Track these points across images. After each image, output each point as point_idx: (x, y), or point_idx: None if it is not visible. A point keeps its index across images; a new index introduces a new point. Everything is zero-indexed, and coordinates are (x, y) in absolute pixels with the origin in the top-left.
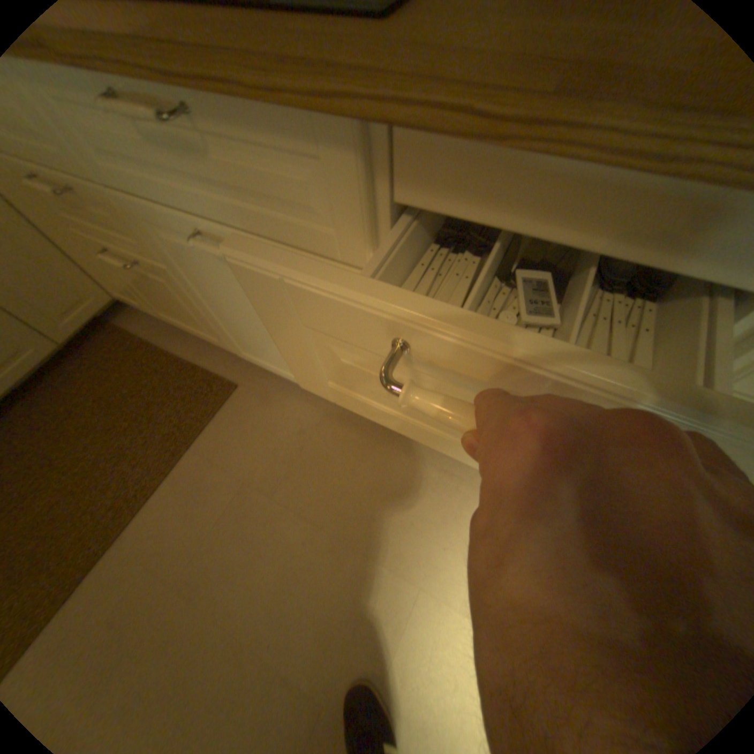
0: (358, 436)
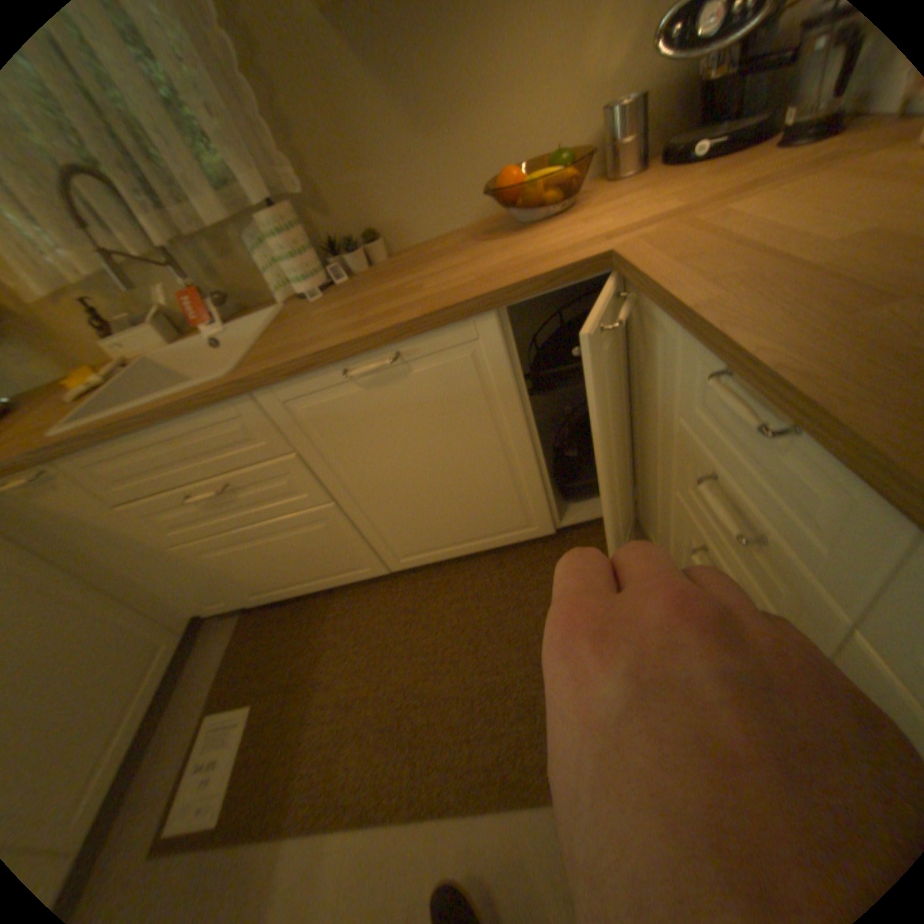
0: None
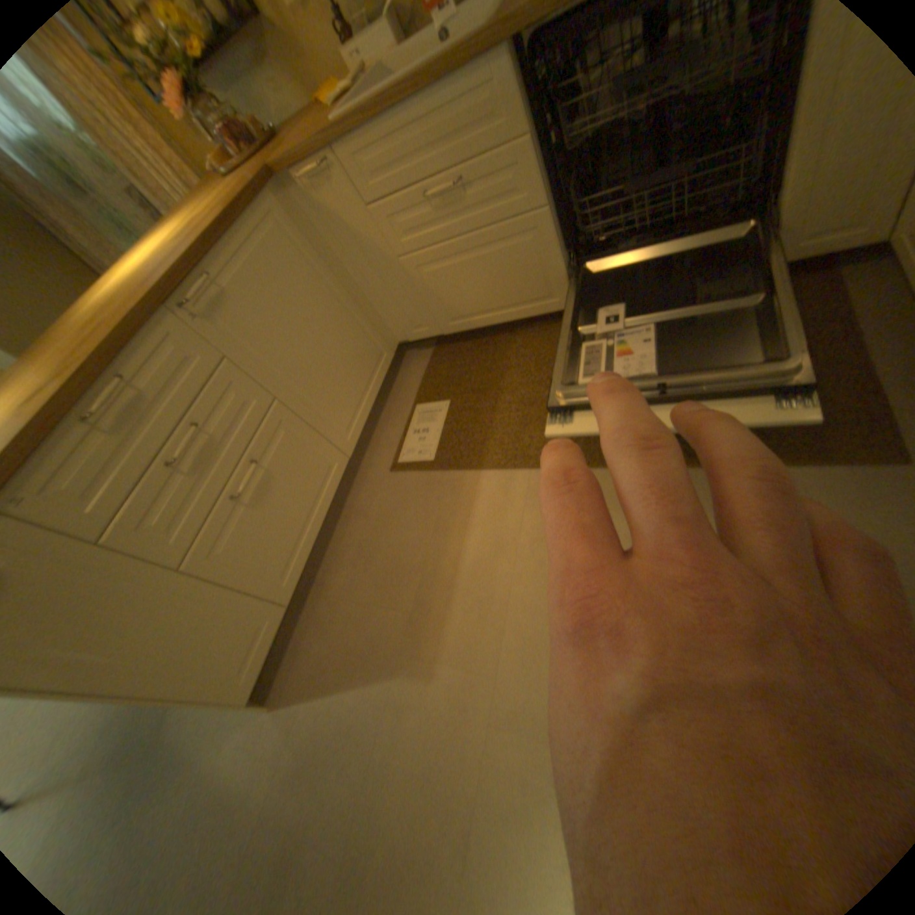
0: None
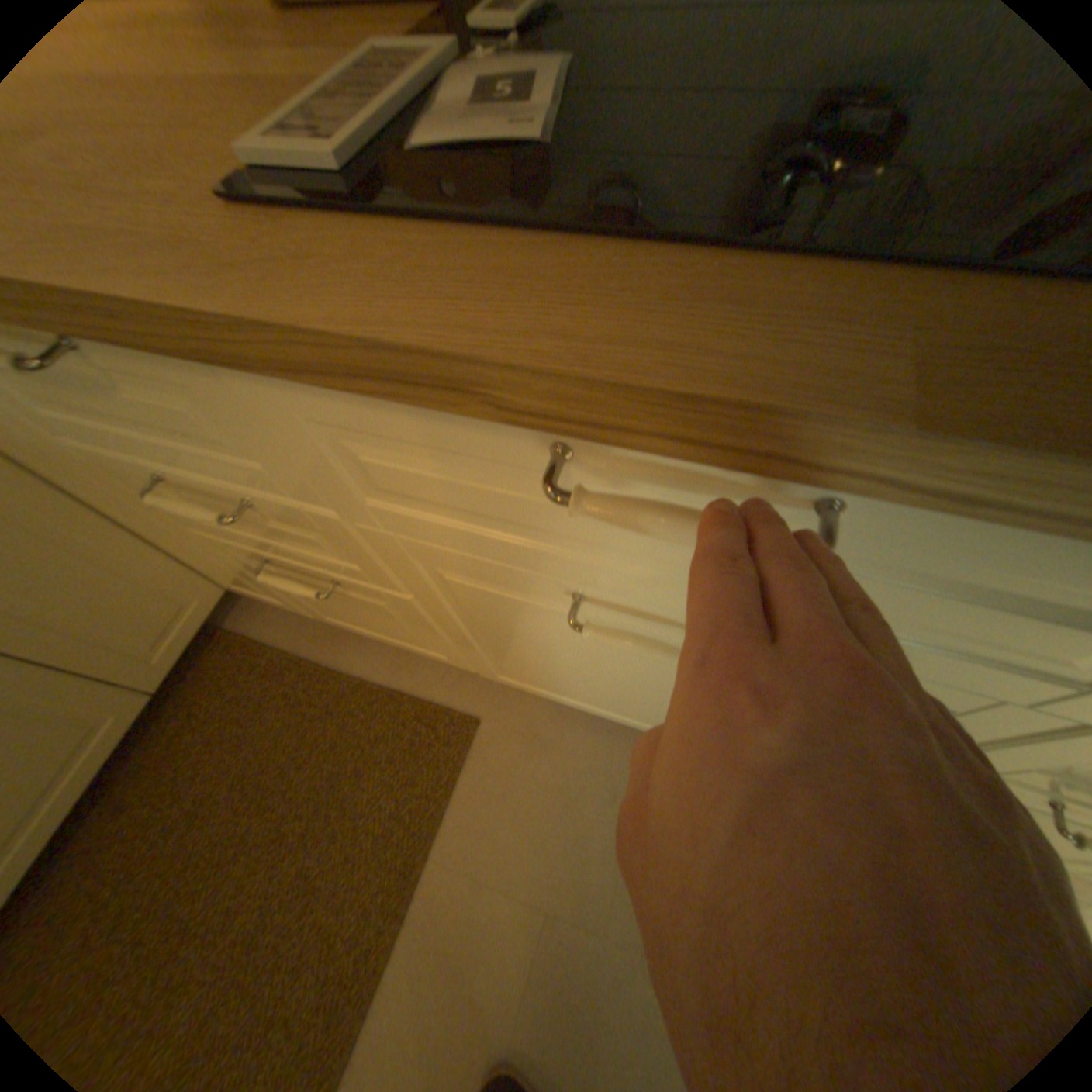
0: None
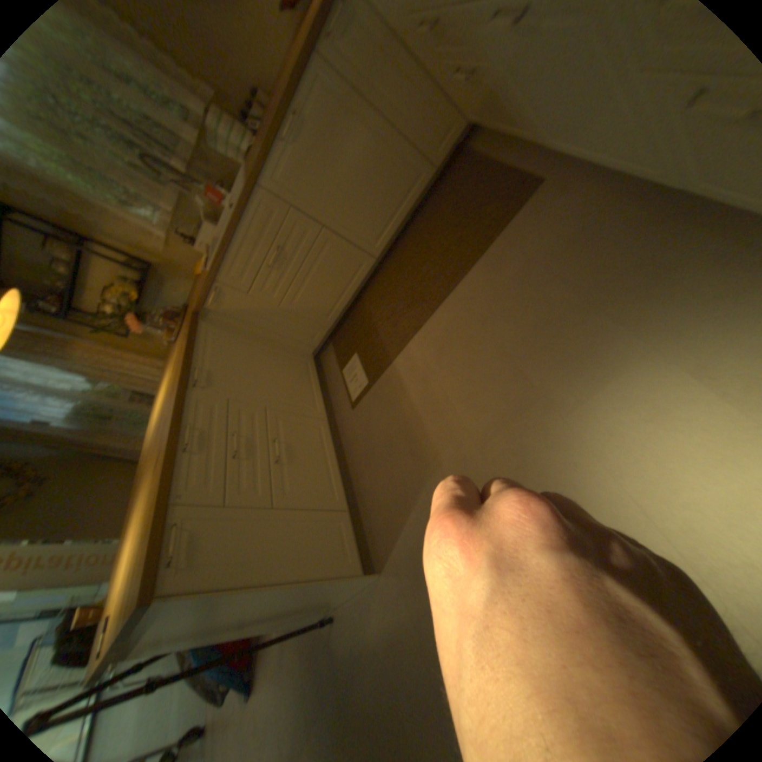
0: (651, 211)
